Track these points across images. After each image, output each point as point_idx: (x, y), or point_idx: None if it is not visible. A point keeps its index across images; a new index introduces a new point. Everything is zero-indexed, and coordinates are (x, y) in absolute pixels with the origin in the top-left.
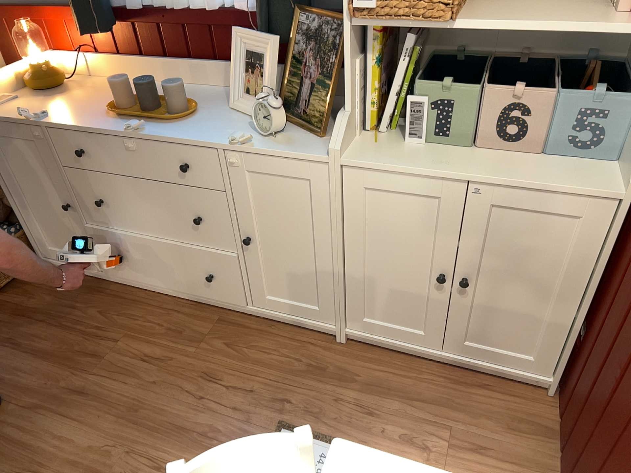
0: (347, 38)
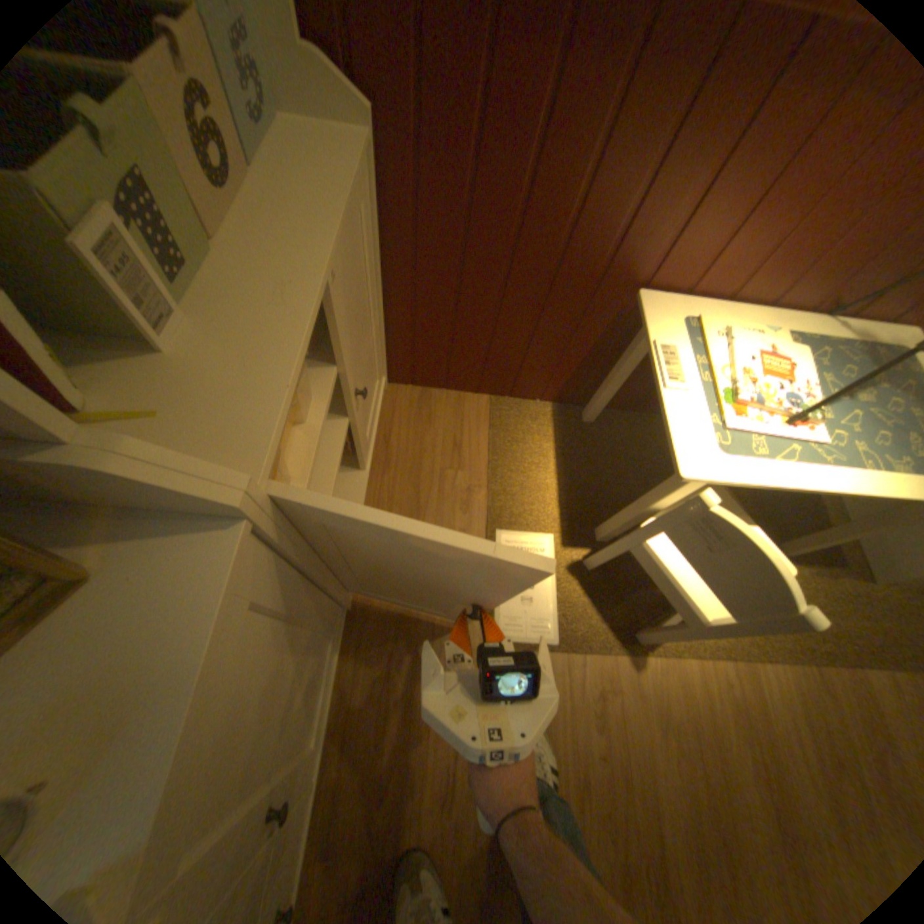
0: None
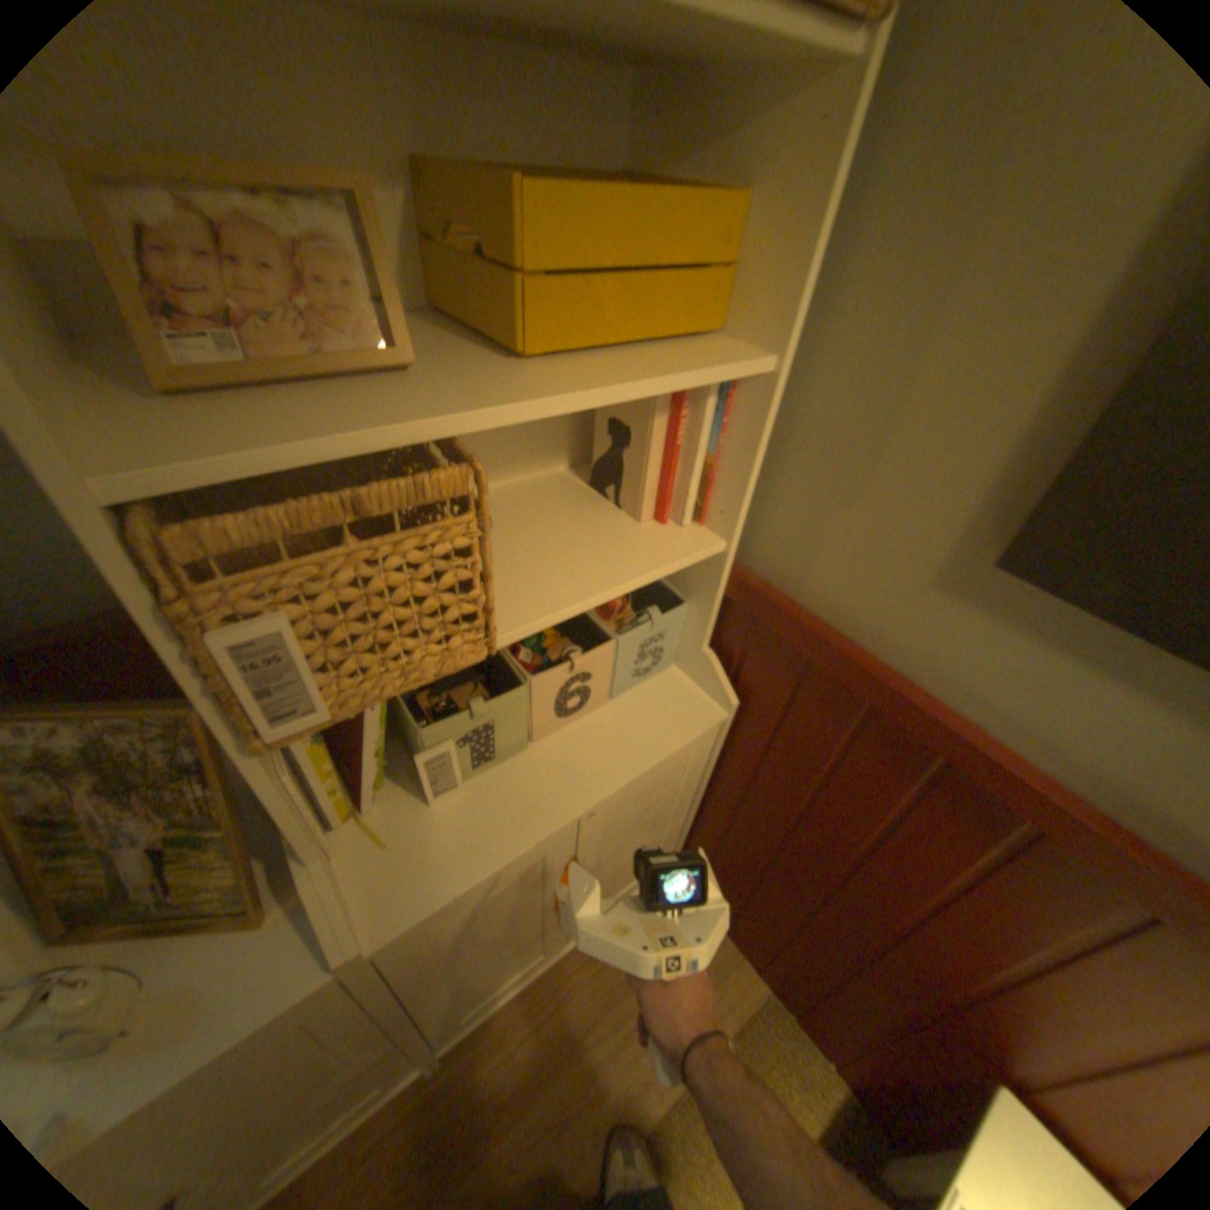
0: (249, 772)
